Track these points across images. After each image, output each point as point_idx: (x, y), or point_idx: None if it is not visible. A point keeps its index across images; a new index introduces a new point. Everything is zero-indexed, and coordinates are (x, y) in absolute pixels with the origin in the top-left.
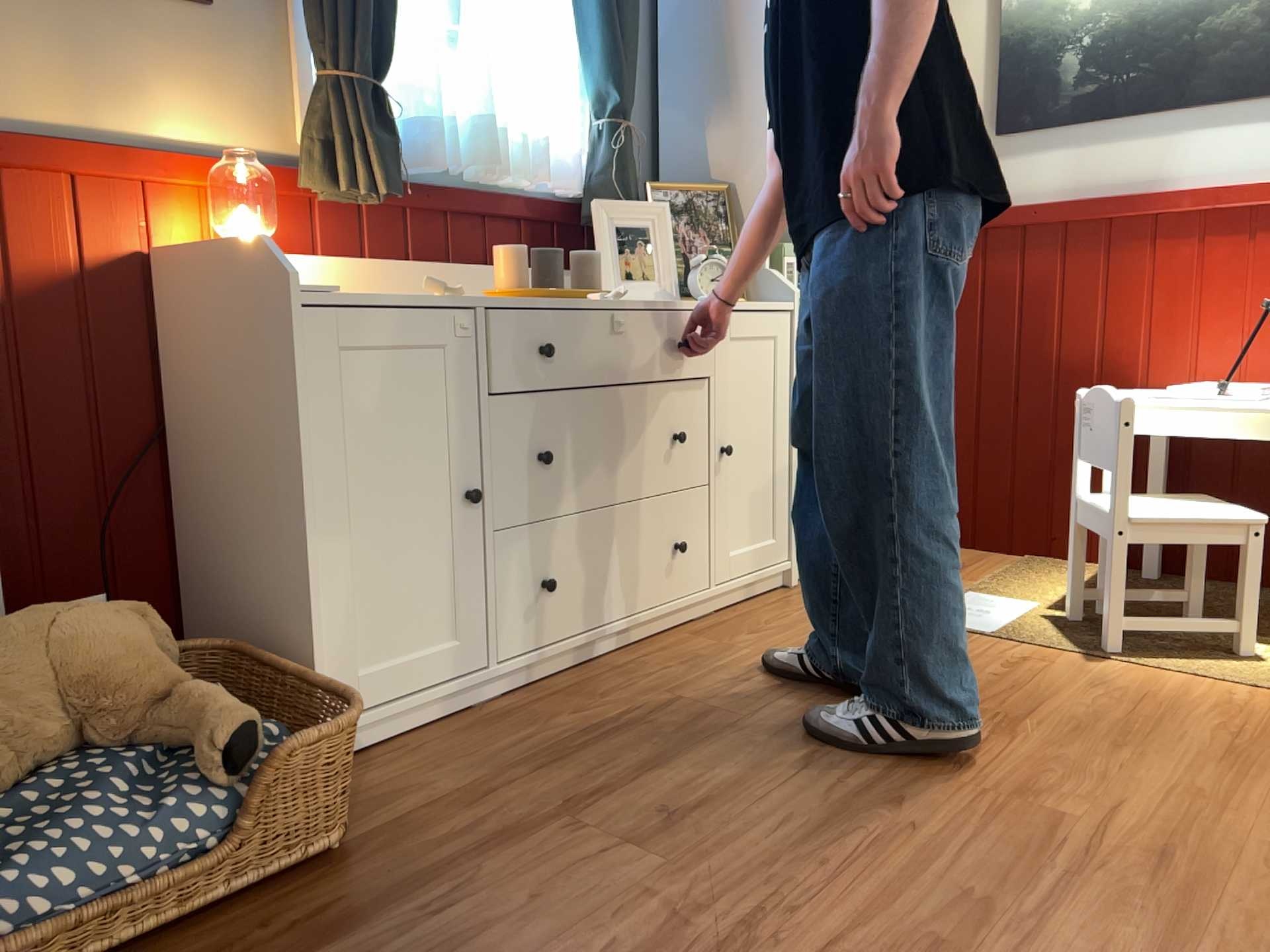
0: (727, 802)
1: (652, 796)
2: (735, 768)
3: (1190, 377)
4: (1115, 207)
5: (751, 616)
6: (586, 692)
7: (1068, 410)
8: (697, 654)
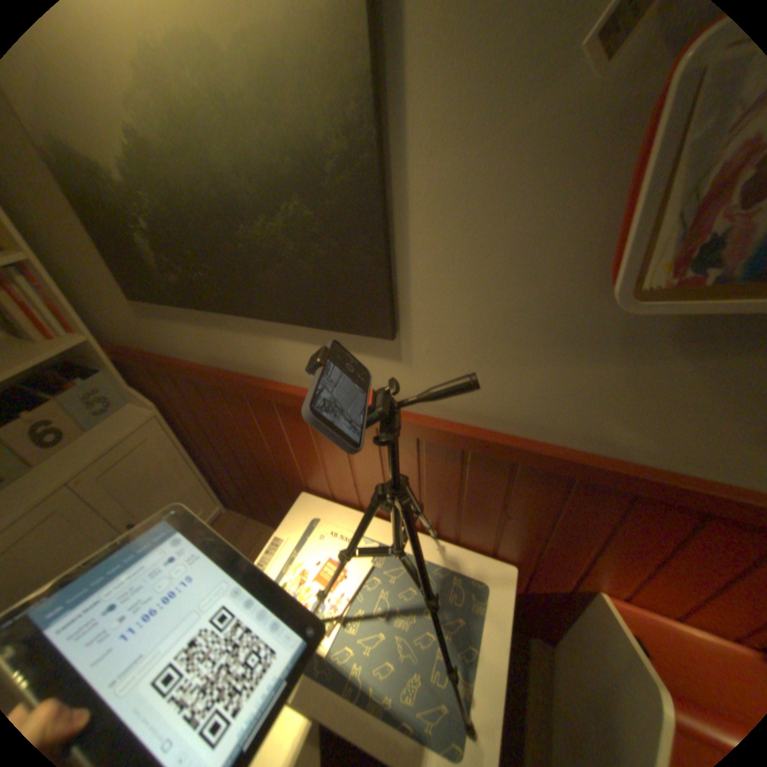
0: None
1: None
2: None
3: (334, 495)
4: (244, 390)
5: None
6: None
7: (274, 487)
8: None
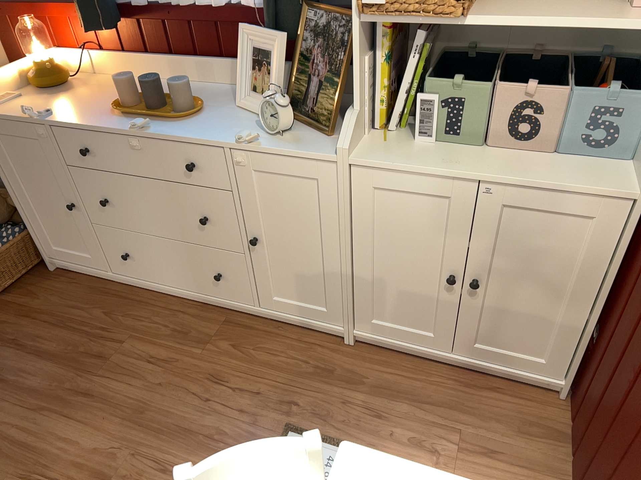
0: (5, 389)
1: (16, 363)
2: (38, 383)
3: None
4: None
5: (270, 338)
6: (132, 308)
7: None
8: (192, 332)
